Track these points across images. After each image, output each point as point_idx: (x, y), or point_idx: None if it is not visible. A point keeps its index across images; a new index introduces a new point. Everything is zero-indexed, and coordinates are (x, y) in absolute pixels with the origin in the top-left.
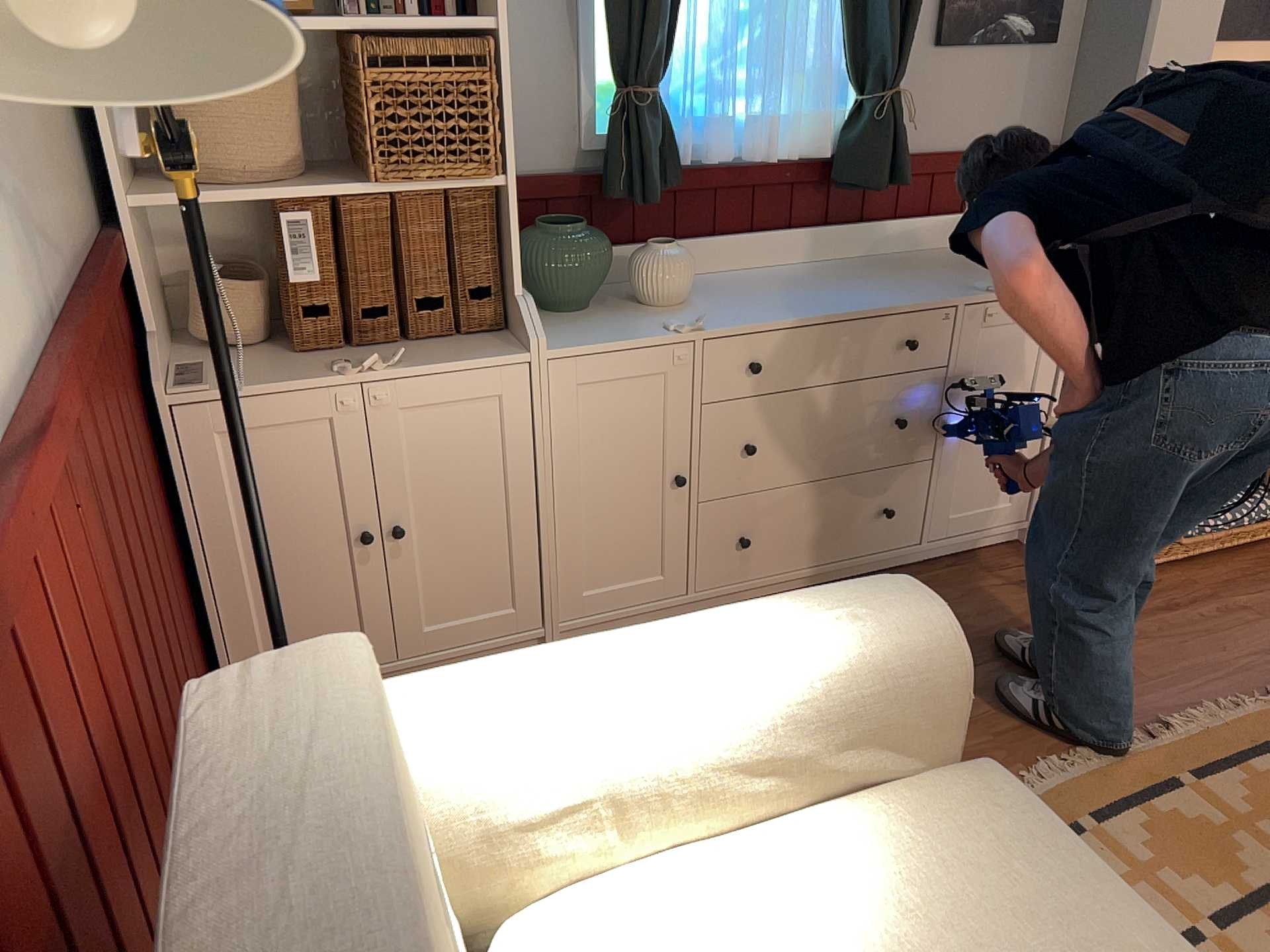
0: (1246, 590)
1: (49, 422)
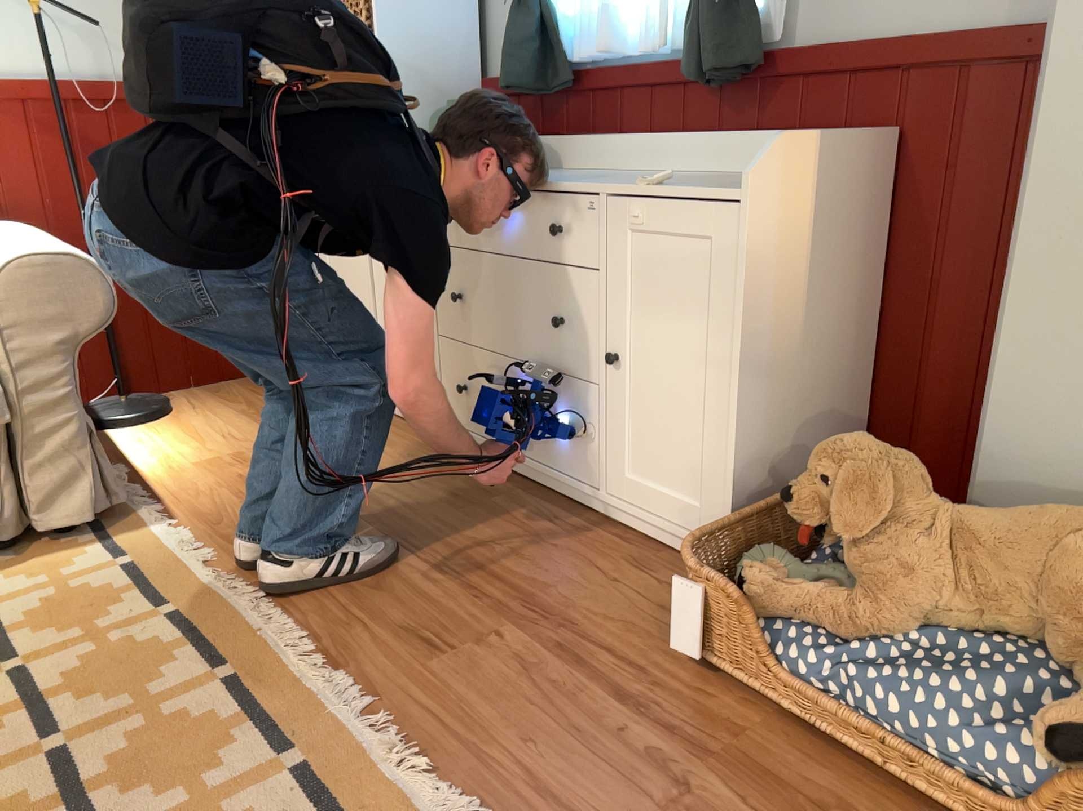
0: (760, 797)
1: (10, 92)
